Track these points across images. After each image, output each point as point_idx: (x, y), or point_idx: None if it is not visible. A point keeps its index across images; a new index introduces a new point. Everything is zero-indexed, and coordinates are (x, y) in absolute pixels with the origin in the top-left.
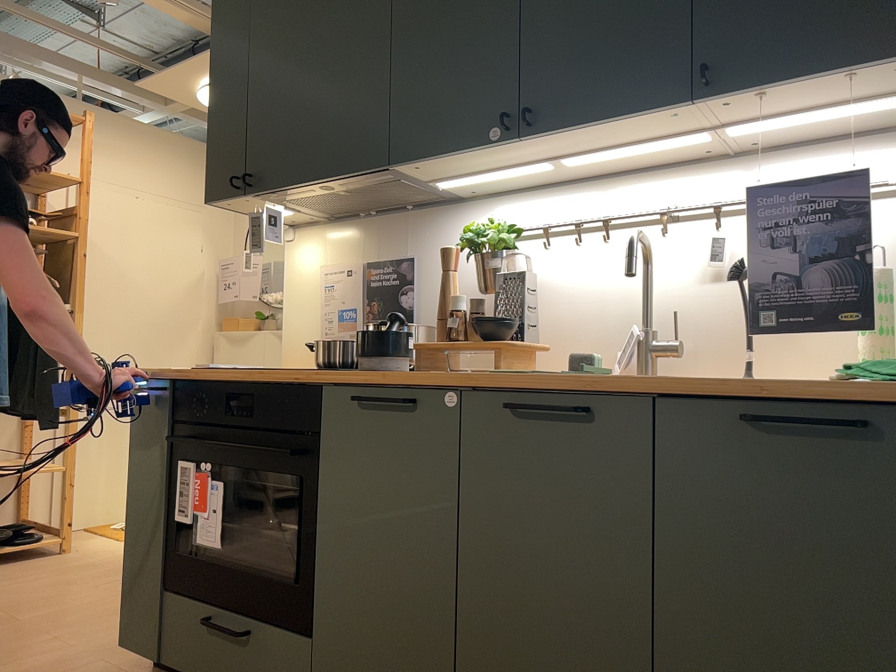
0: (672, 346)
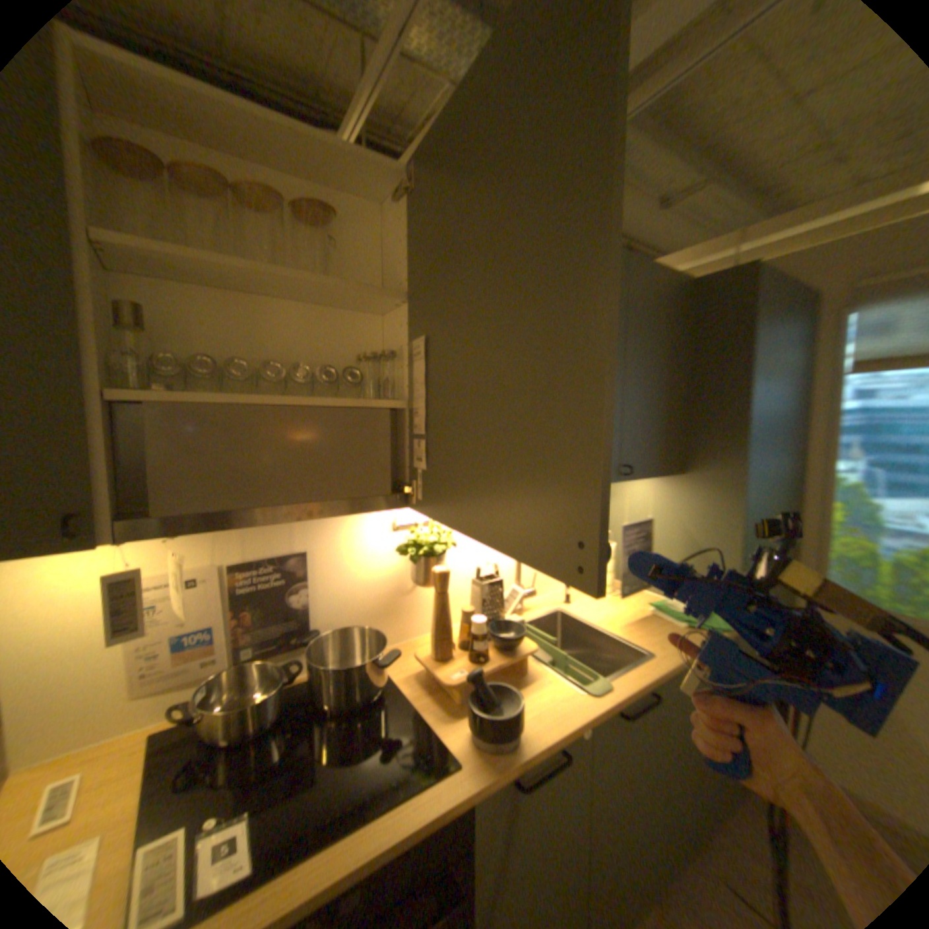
0: (534, 593)
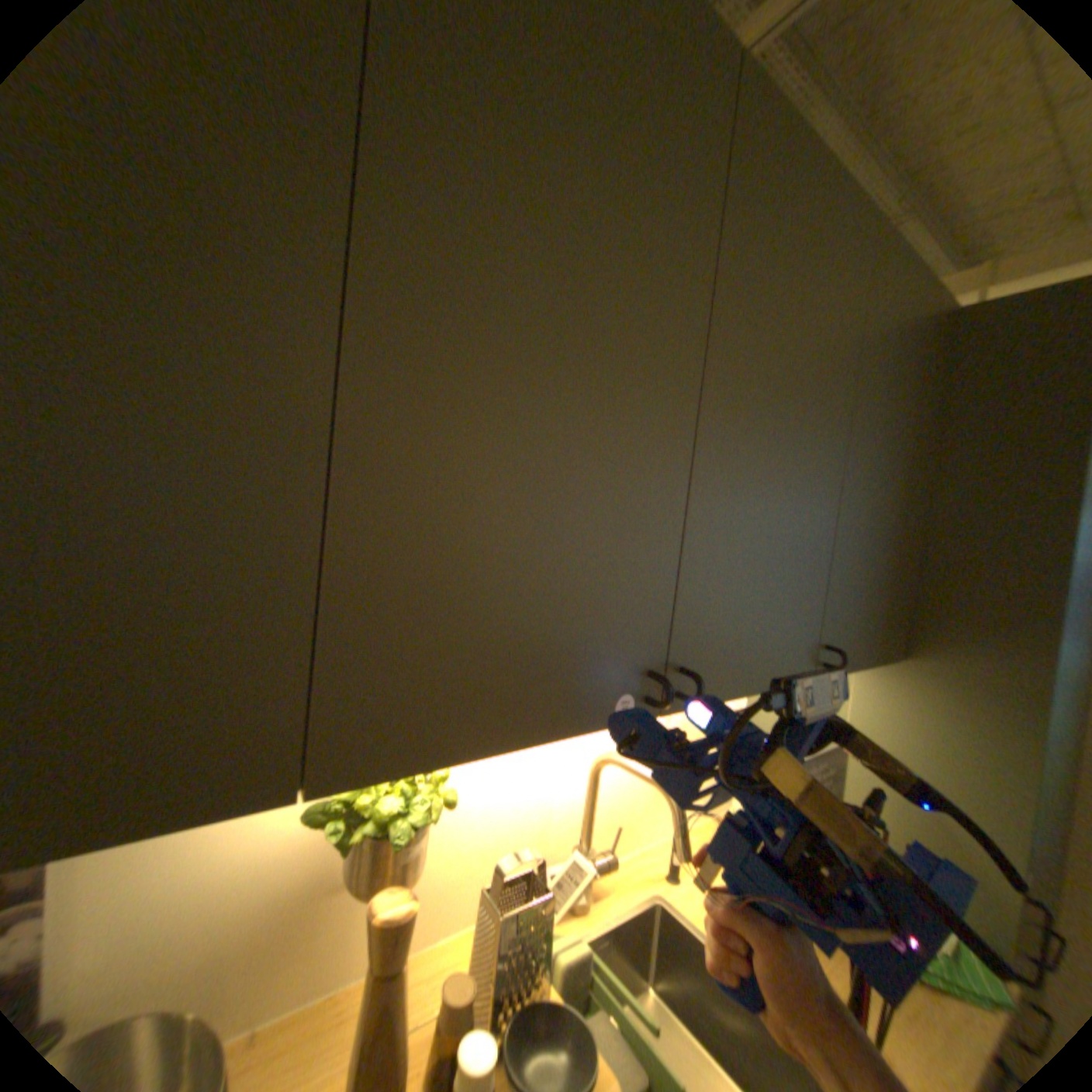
0: (614, 867)
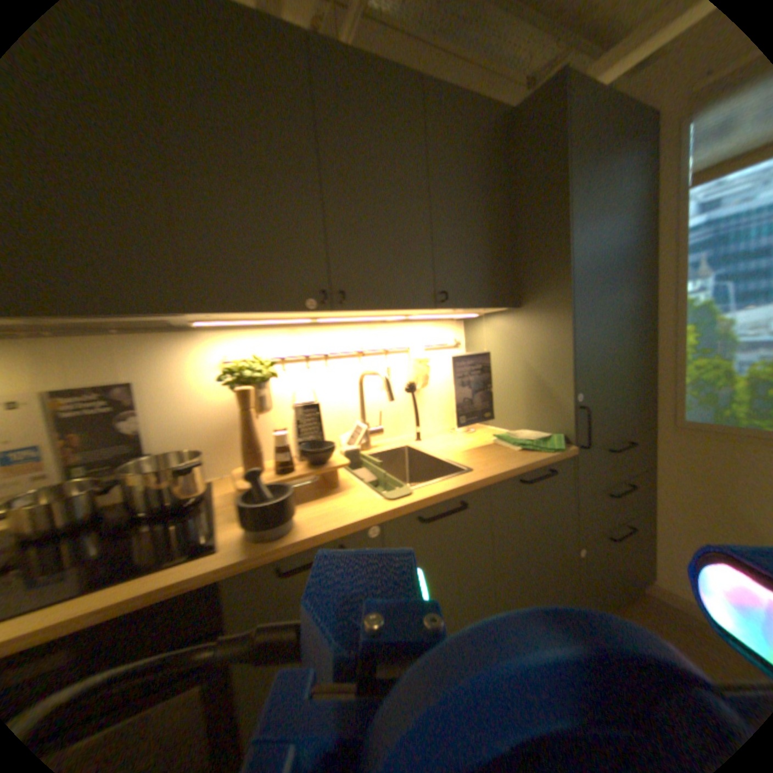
0: (379, 429)
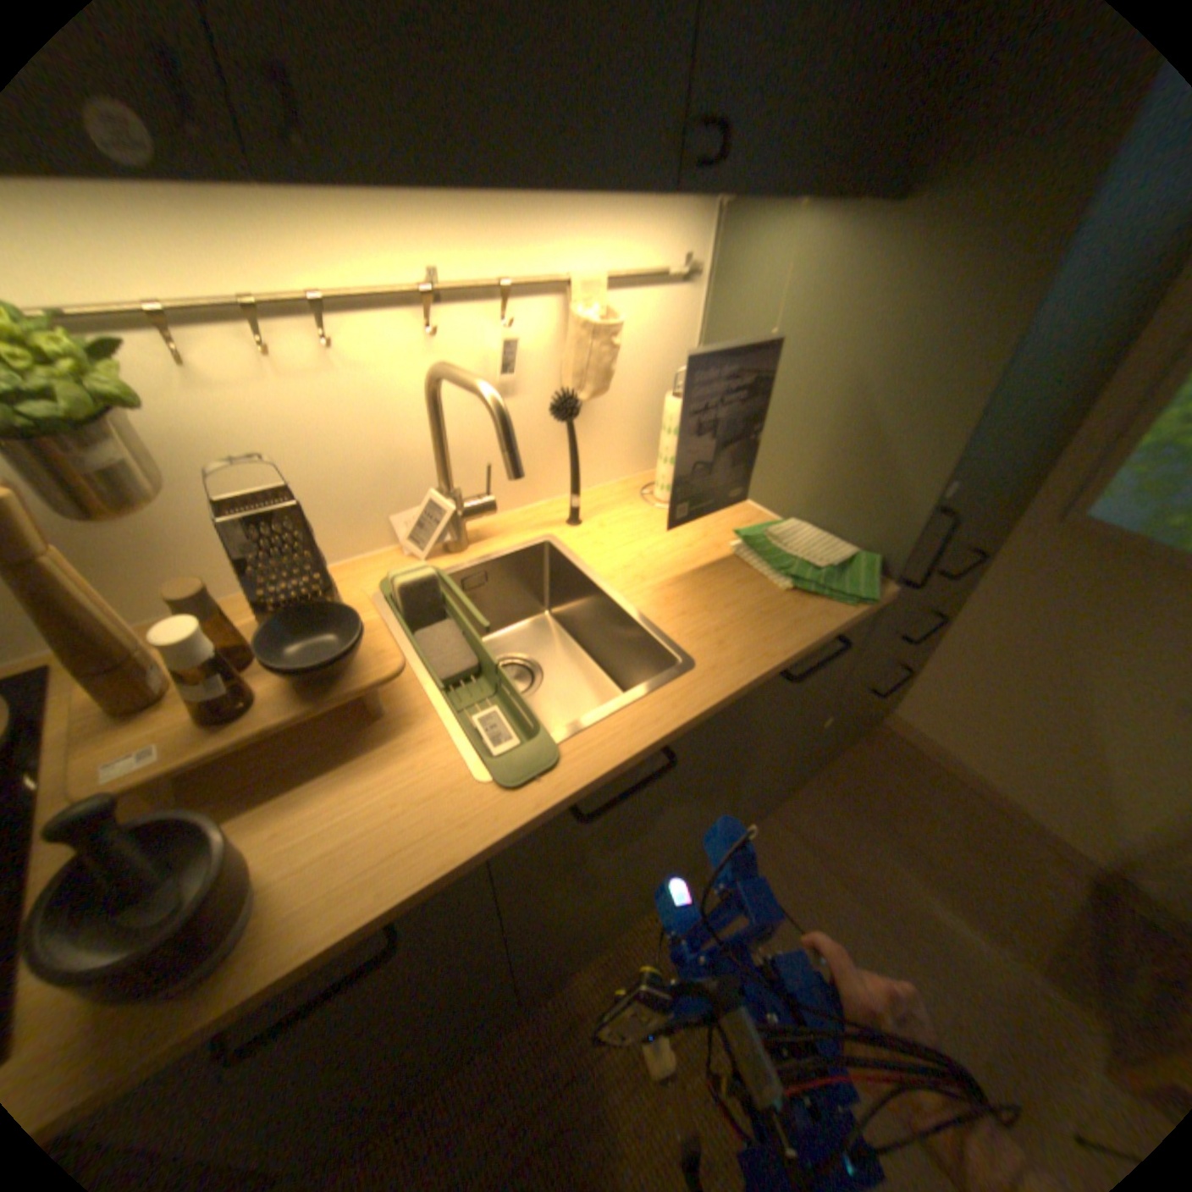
0: (488, 509)
